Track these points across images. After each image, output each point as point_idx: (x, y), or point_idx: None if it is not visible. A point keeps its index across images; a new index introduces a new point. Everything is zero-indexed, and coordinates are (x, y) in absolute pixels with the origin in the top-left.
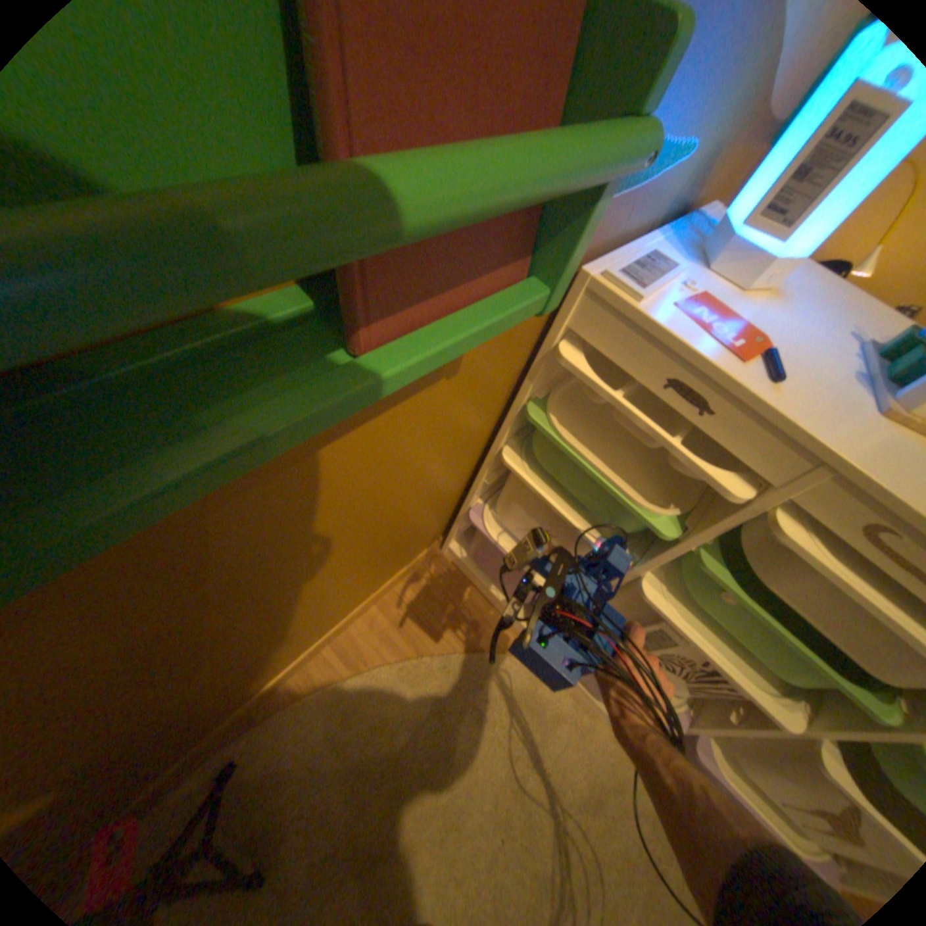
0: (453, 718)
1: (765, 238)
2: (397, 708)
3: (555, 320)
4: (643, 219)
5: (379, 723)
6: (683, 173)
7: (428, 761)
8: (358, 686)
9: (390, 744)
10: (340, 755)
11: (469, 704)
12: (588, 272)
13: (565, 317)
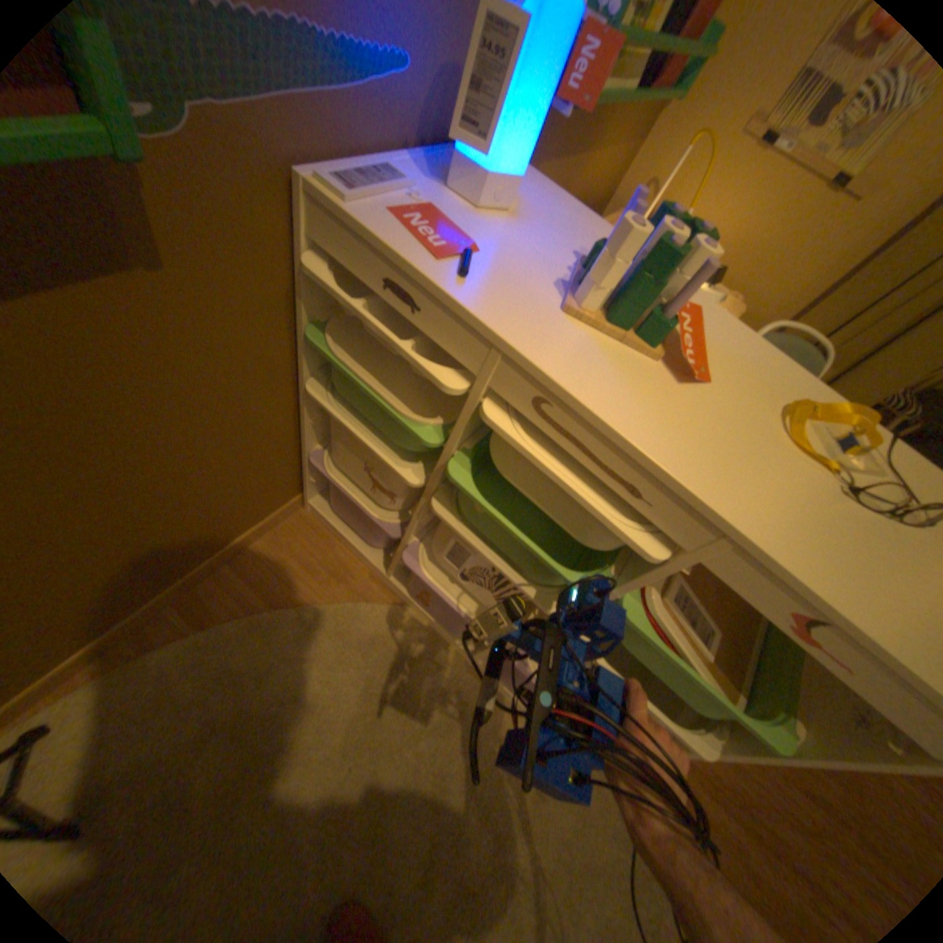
0: (305, 664)
1: (478, 154)
2: (244, 659)
3: (296, 229)
4: (371, 131)
5: (222, 674)
6: (404, 87)
7: (275, 705)
8: (201, 641)
9: (234, 692)
10: (176, 708)
11: (323, 649)
12: (299, 173)
13: (300, 224)
